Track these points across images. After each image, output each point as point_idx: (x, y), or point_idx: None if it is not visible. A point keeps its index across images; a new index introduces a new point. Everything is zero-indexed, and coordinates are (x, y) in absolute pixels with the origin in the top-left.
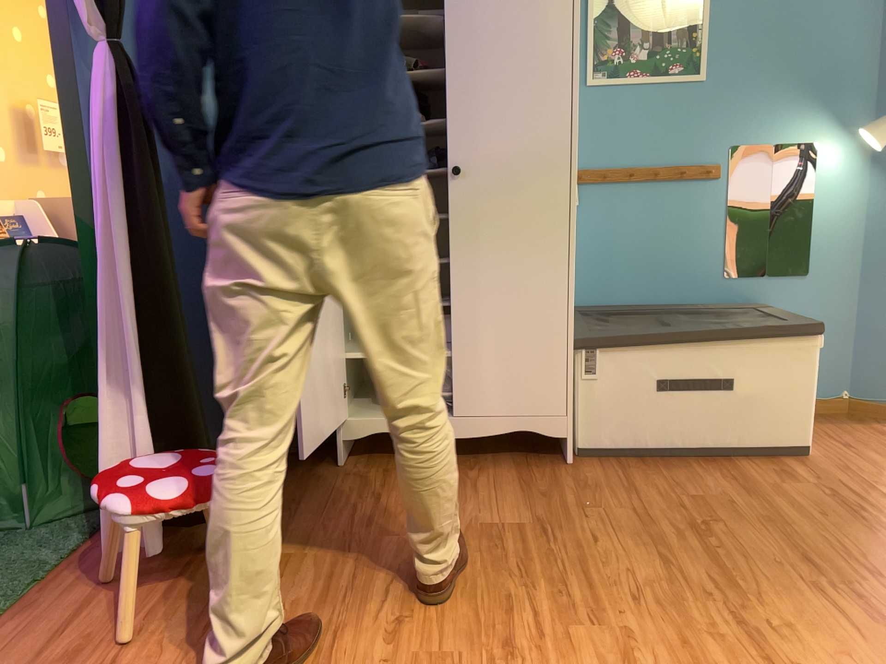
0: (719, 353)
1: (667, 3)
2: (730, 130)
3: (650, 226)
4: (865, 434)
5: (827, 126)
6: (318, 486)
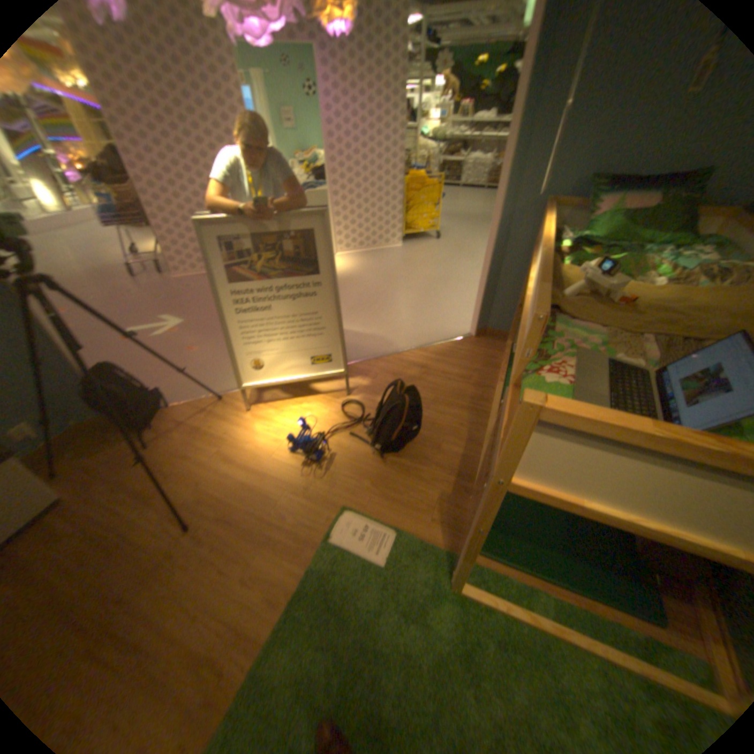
0: None
1: None
2: None
3: None
4: (96, 448)
5: None
6: None
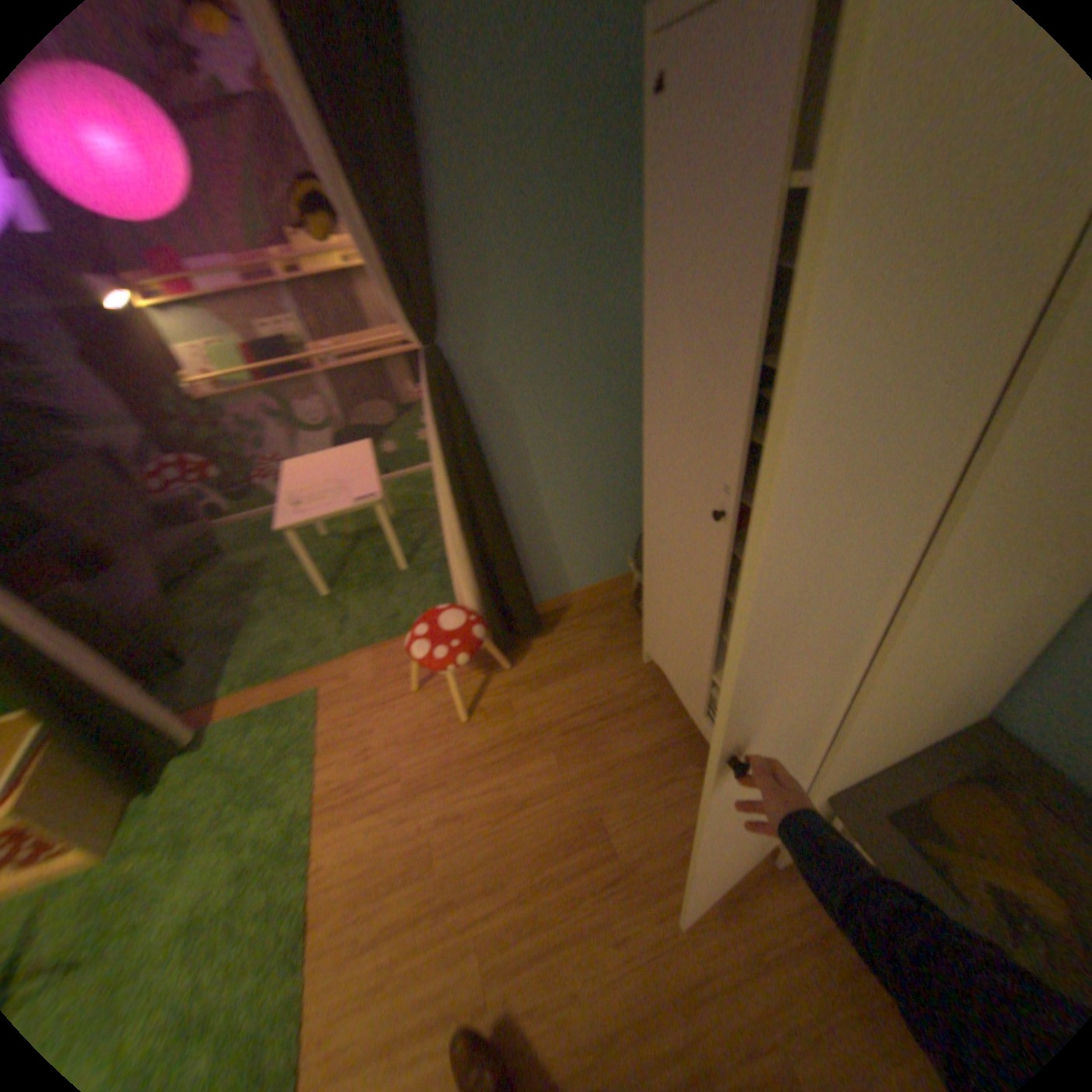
0: None
1: None
2: None
3: None
4: None
5: None
6: (606, 669)
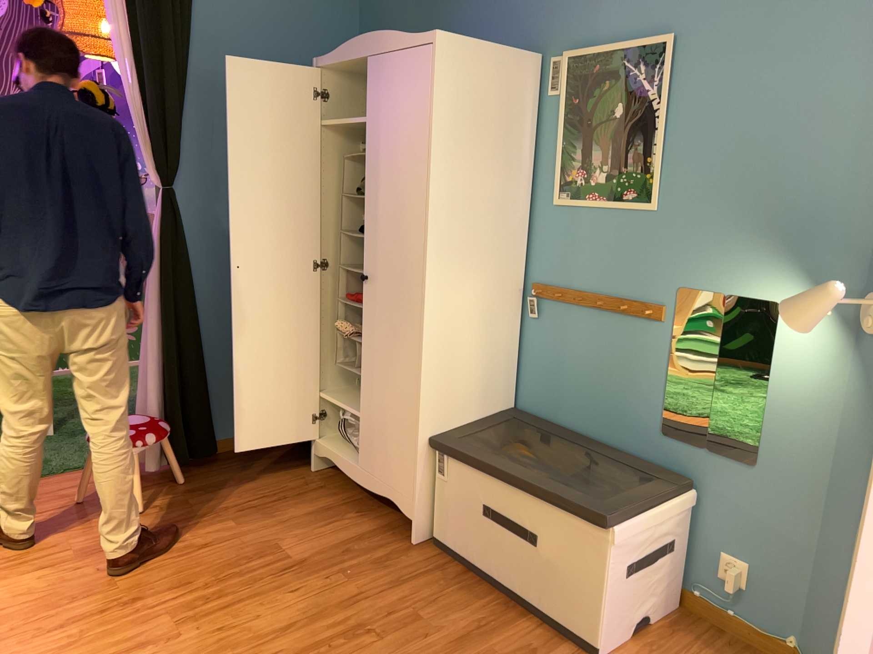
0: (527, 504)
1: (625, 125)
2: (679, 268)
3: (596, 355)
4: None
5: (794, 284)
6: (276, 477)
